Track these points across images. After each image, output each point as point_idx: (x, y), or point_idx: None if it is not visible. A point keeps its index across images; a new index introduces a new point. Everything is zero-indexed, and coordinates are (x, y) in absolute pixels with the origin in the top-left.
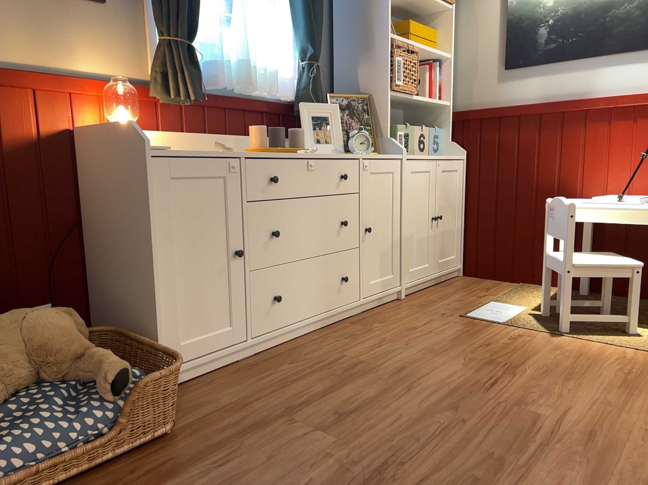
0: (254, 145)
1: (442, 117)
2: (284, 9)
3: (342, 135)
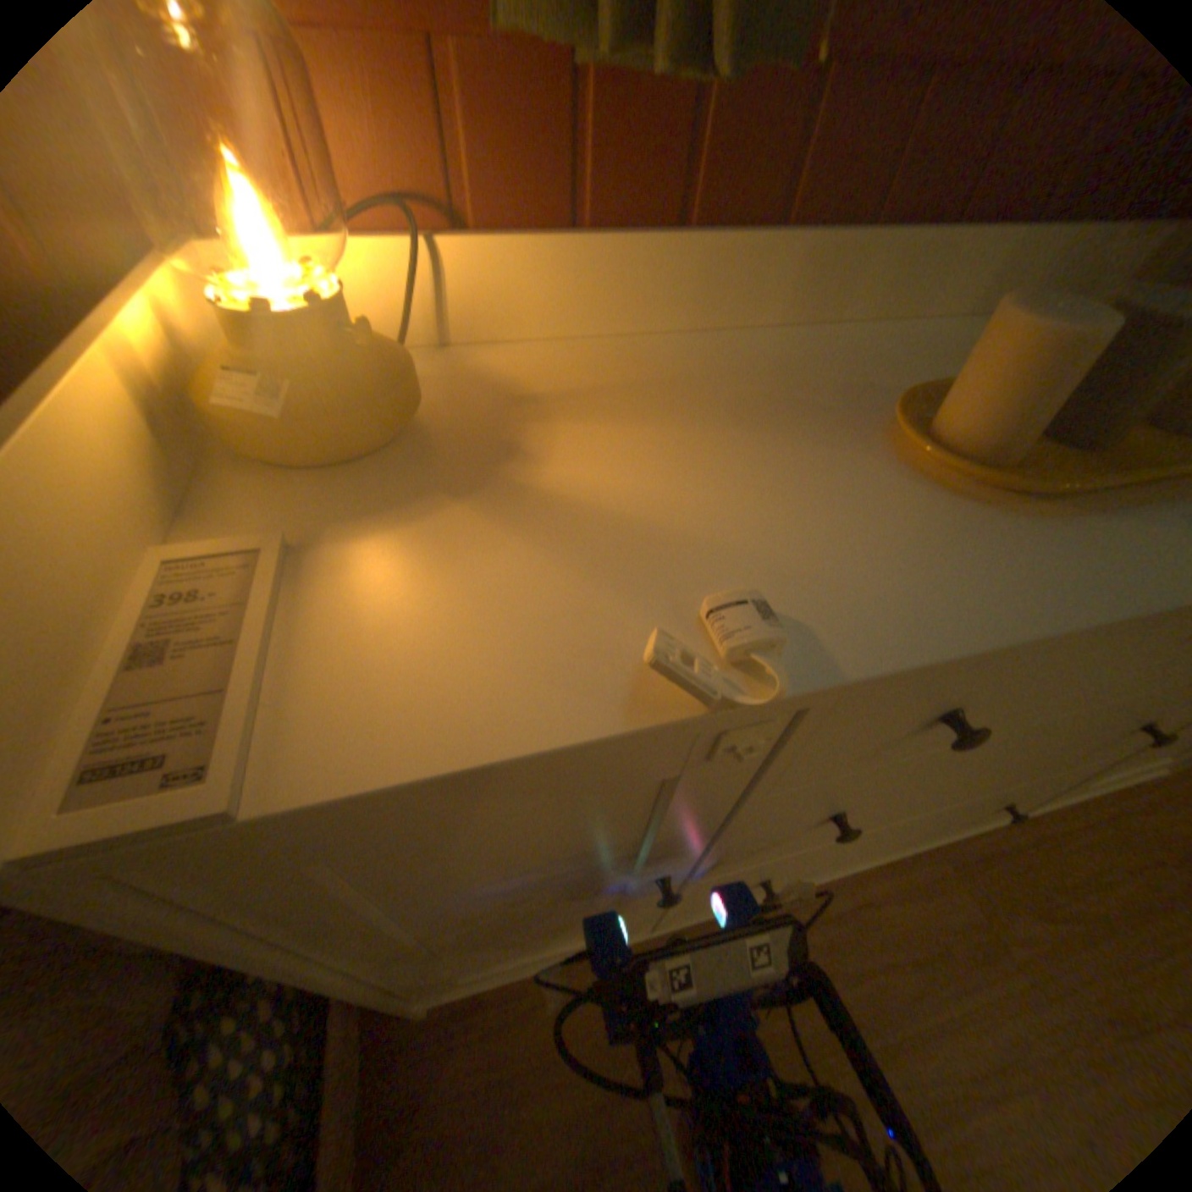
0: (978, 418)
1: None
2: None
3: None
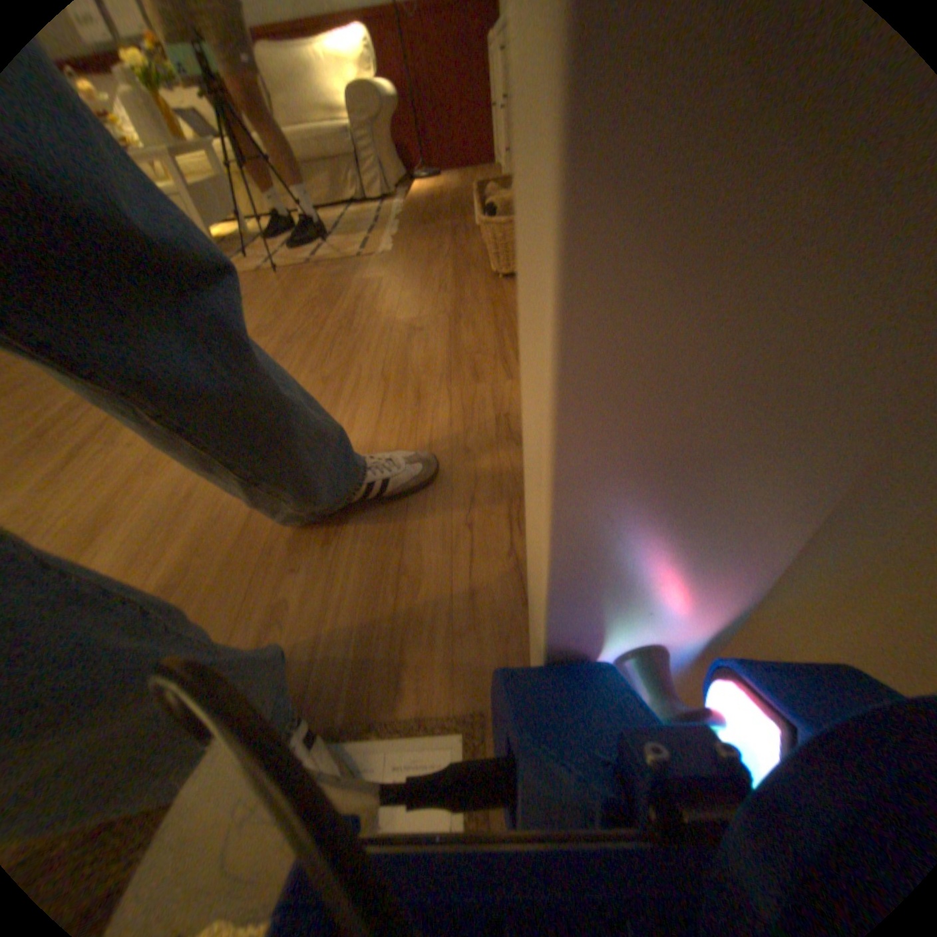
0: None
1: None
2: None
3: None
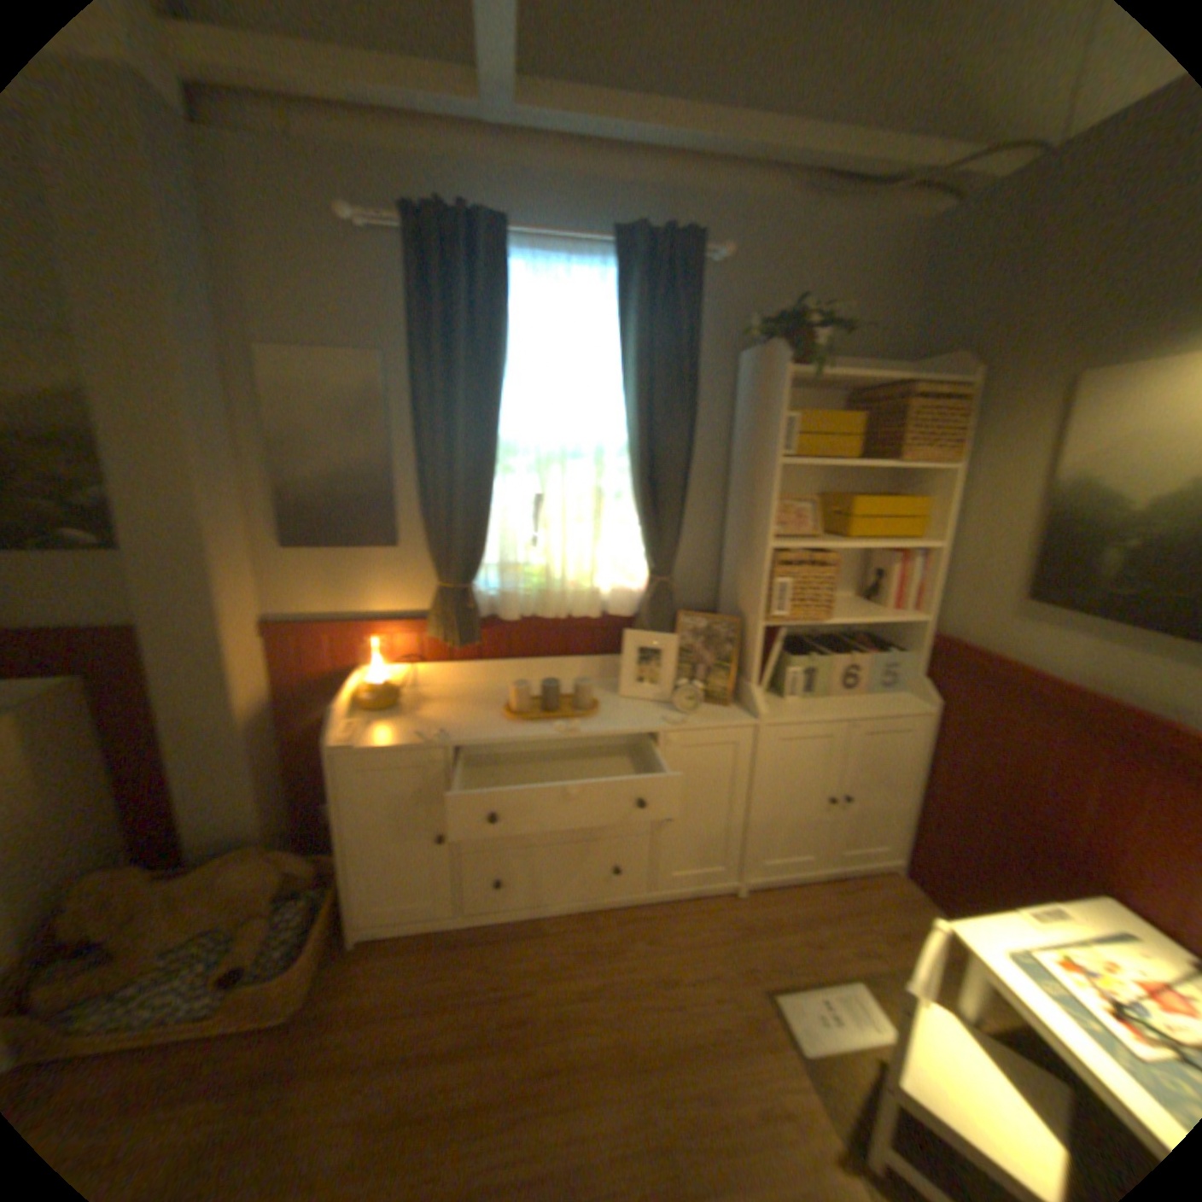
0: (515, 705)
1: (918, 635)
2: (628, 509)
3: (674, 679)
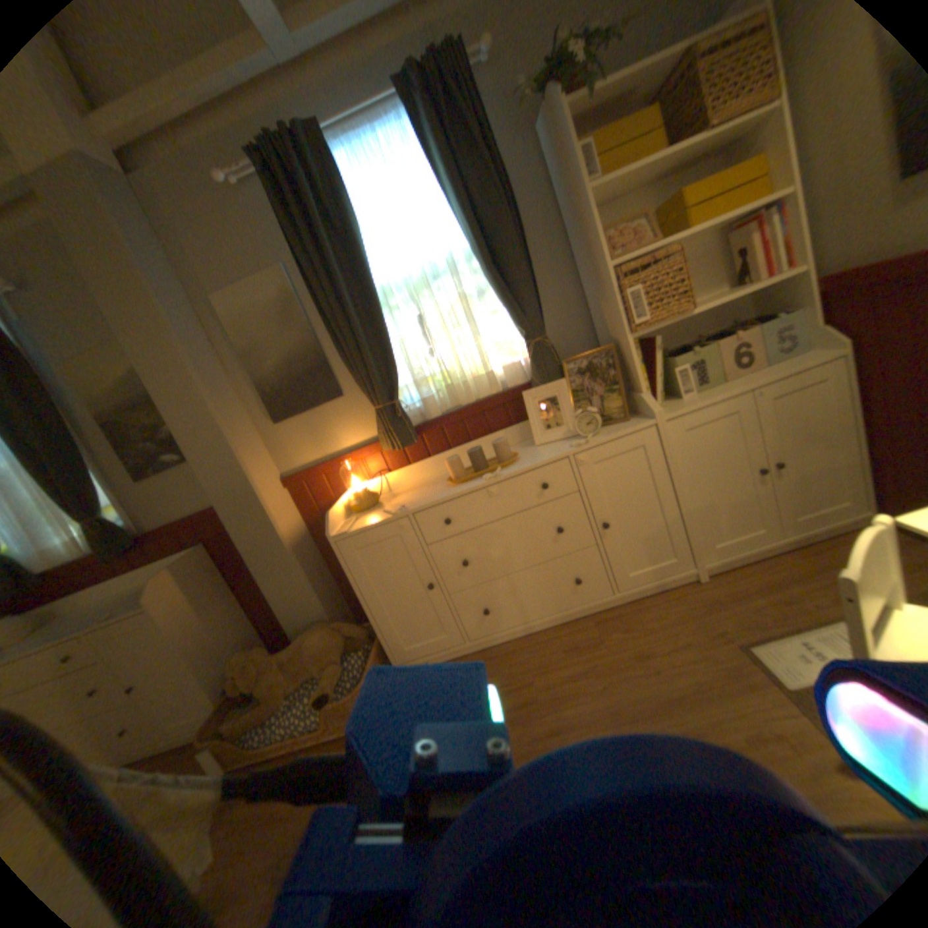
0: (452, 474)
1: (802, 289)
2: (490, 296)
3: (572, 414)
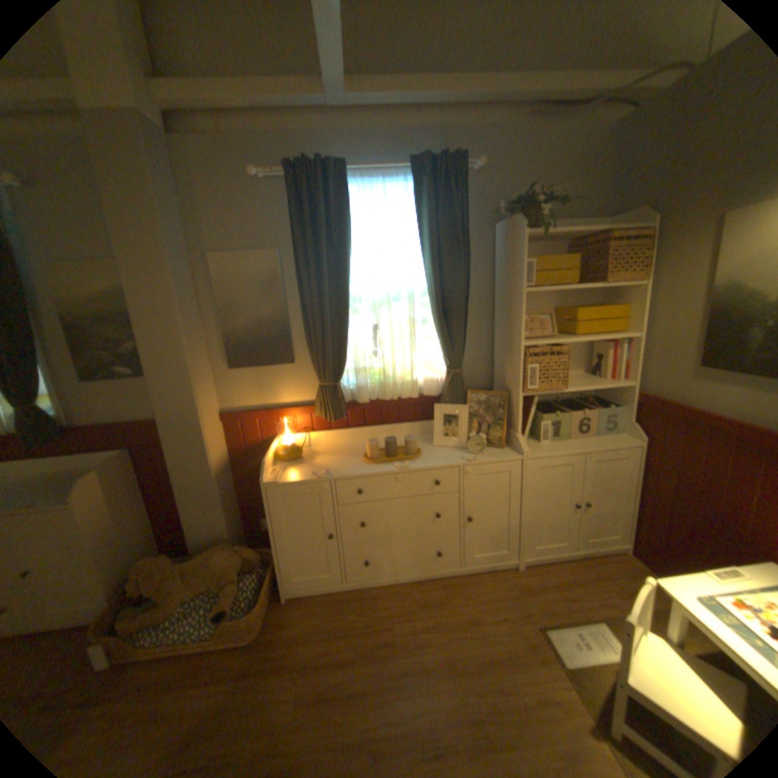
0: (369, 454)
1: (628, 395)
2: (430, 329)
3: (466, 433)
